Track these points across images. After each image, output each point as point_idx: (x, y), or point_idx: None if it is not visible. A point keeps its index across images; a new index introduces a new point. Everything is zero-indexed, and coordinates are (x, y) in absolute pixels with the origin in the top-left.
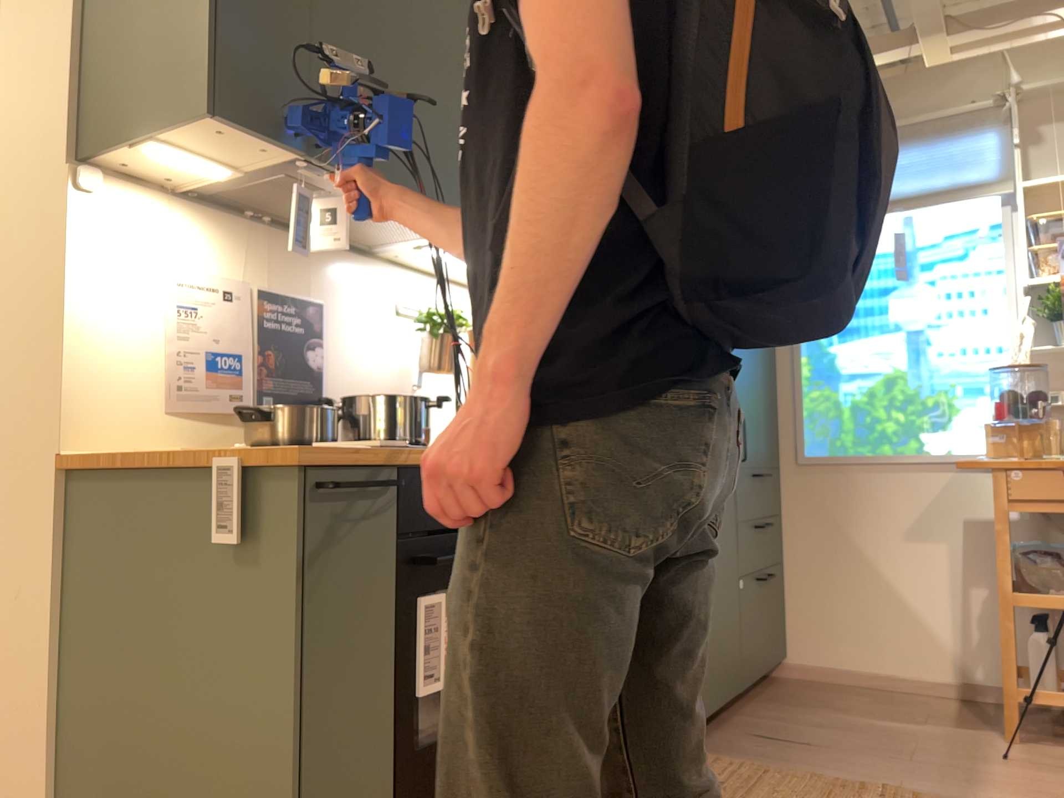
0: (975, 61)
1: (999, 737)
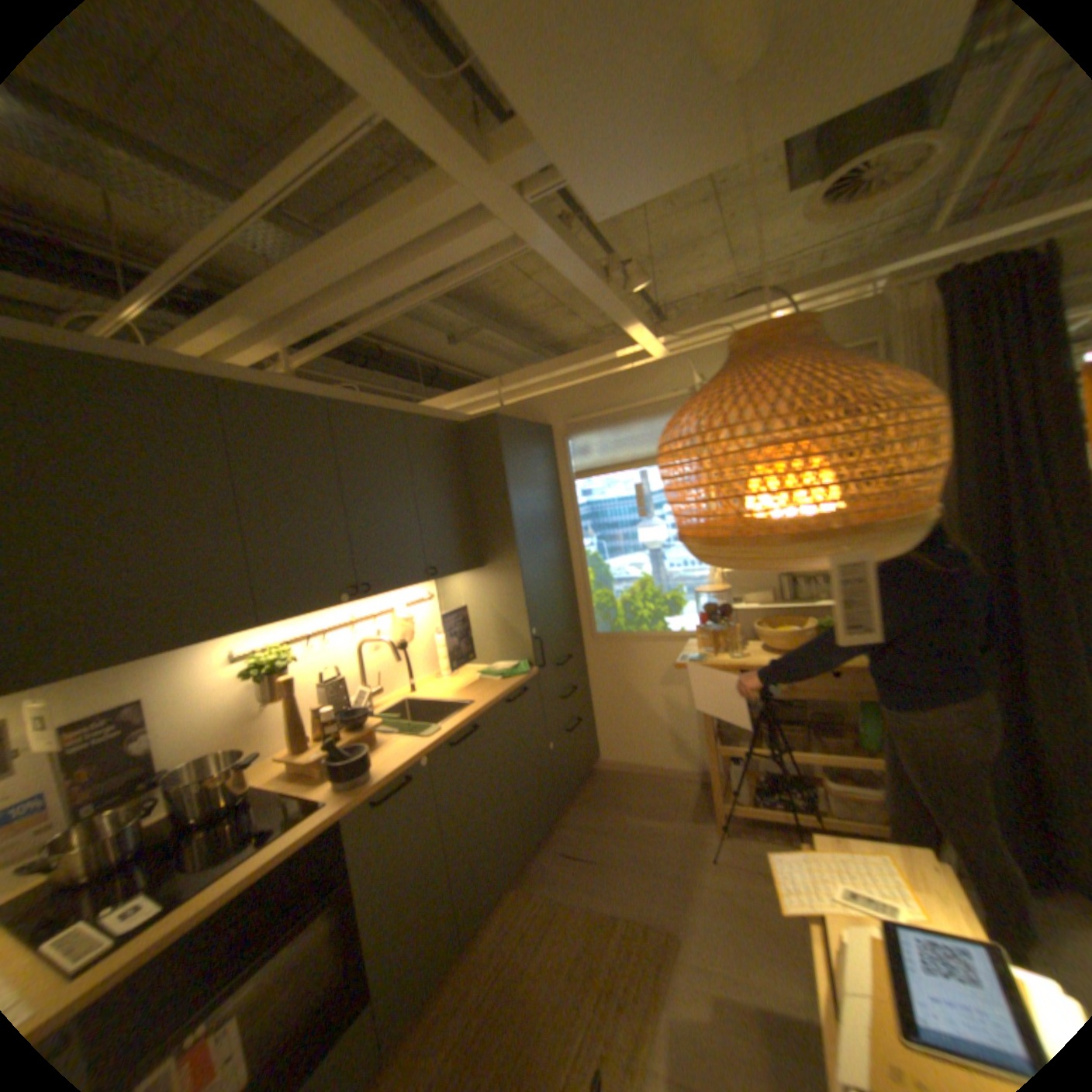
0: (676, 357)
1: (715, 831)
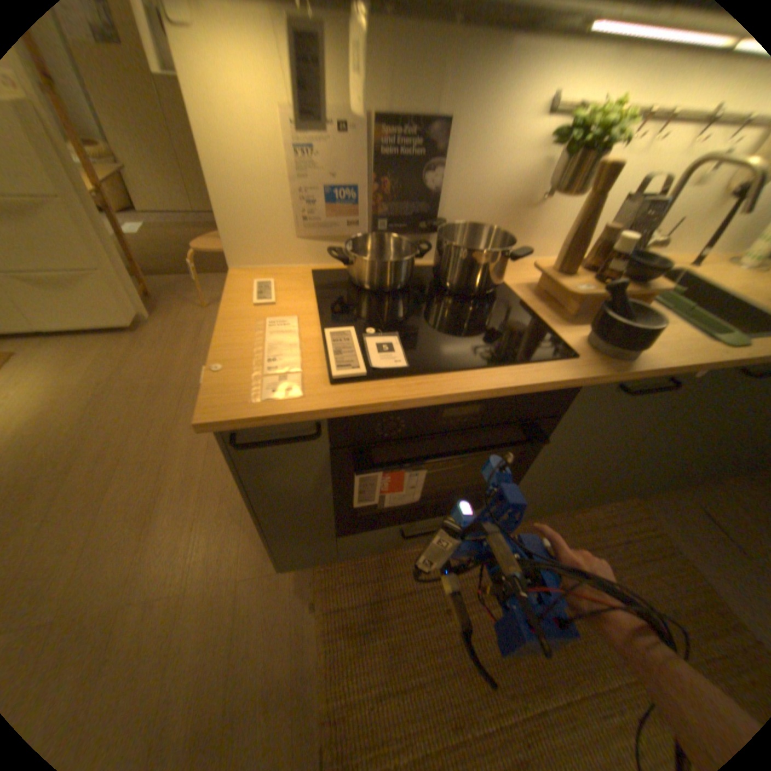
0: None
1: None
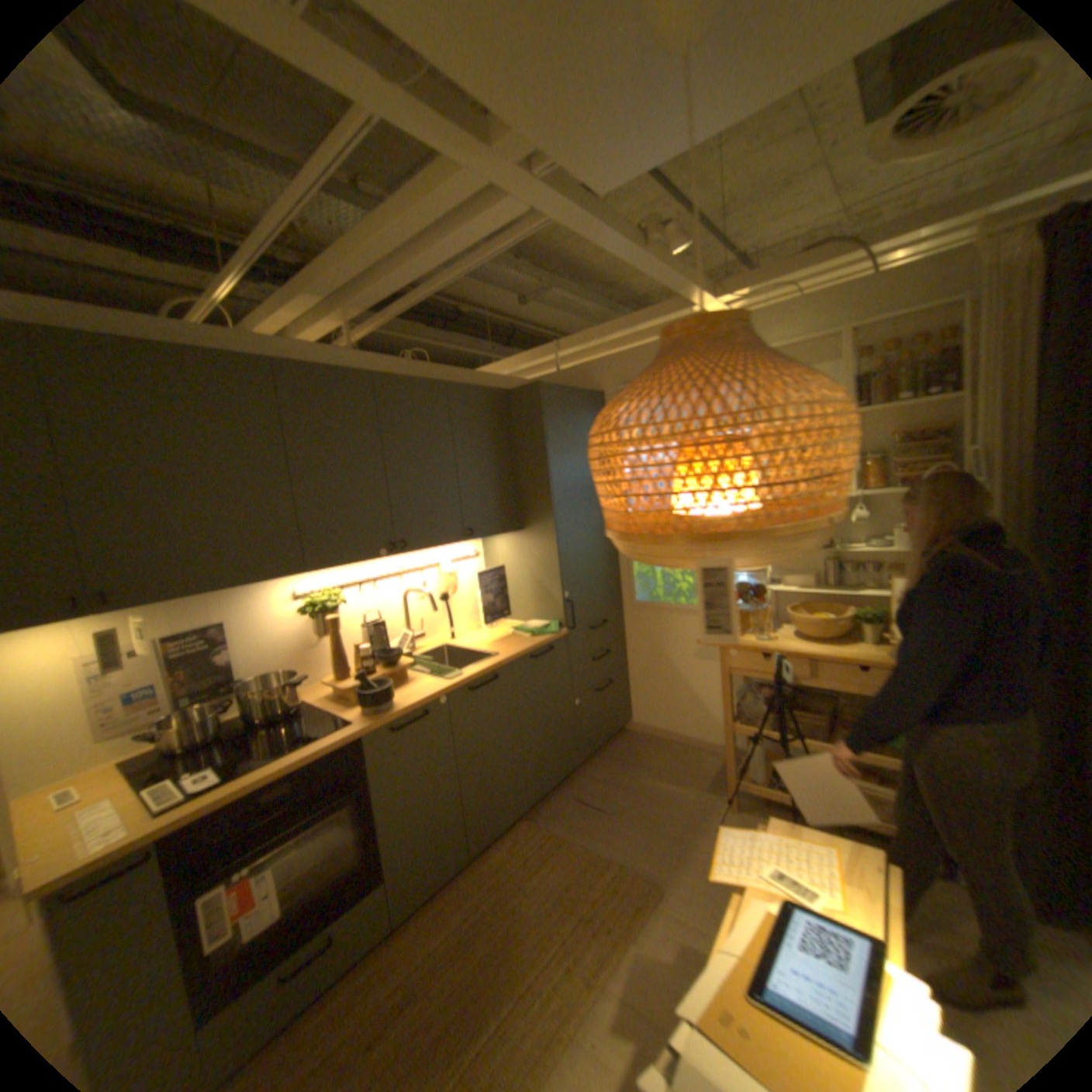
0: None
1: (728, 804)
